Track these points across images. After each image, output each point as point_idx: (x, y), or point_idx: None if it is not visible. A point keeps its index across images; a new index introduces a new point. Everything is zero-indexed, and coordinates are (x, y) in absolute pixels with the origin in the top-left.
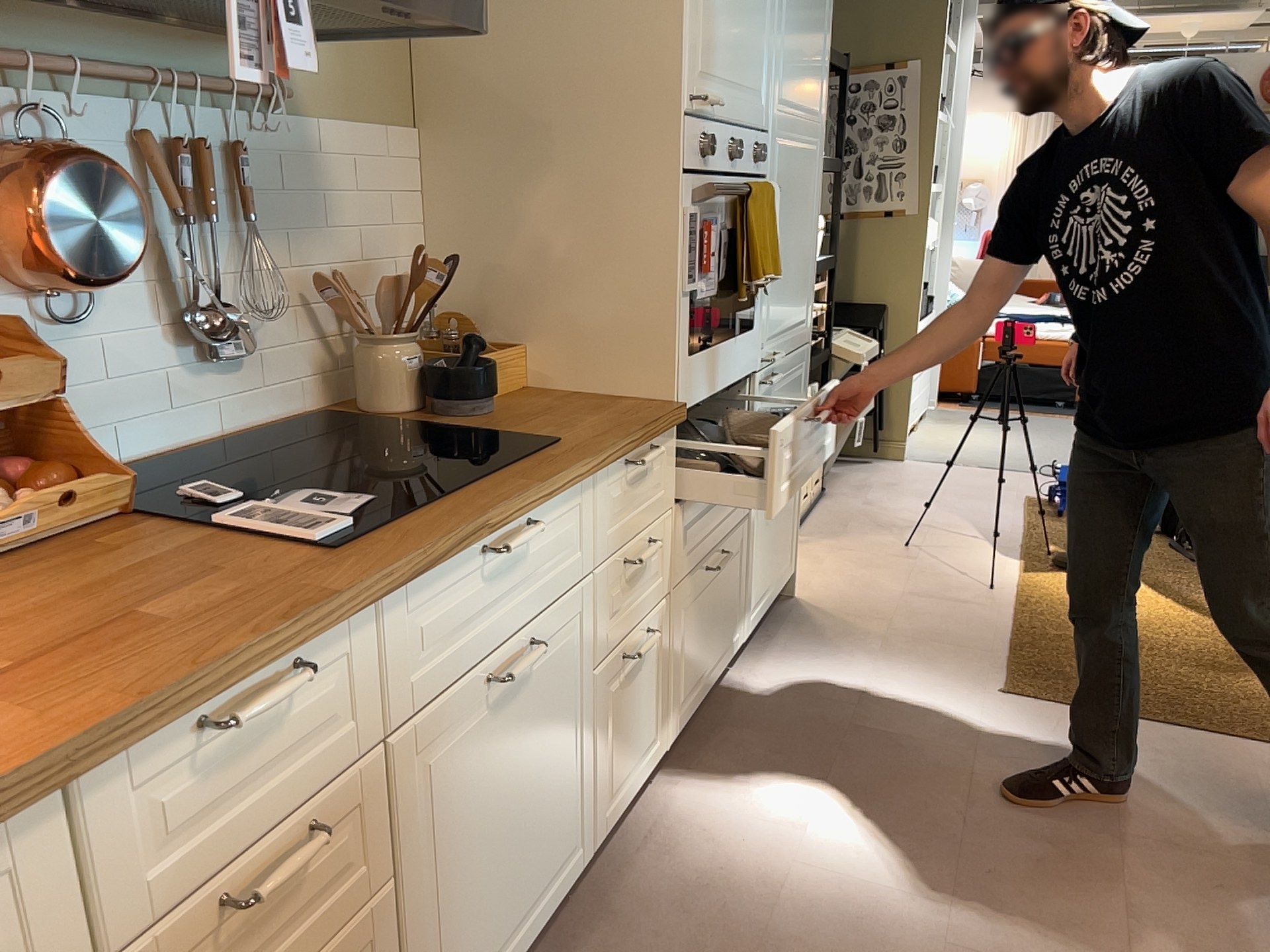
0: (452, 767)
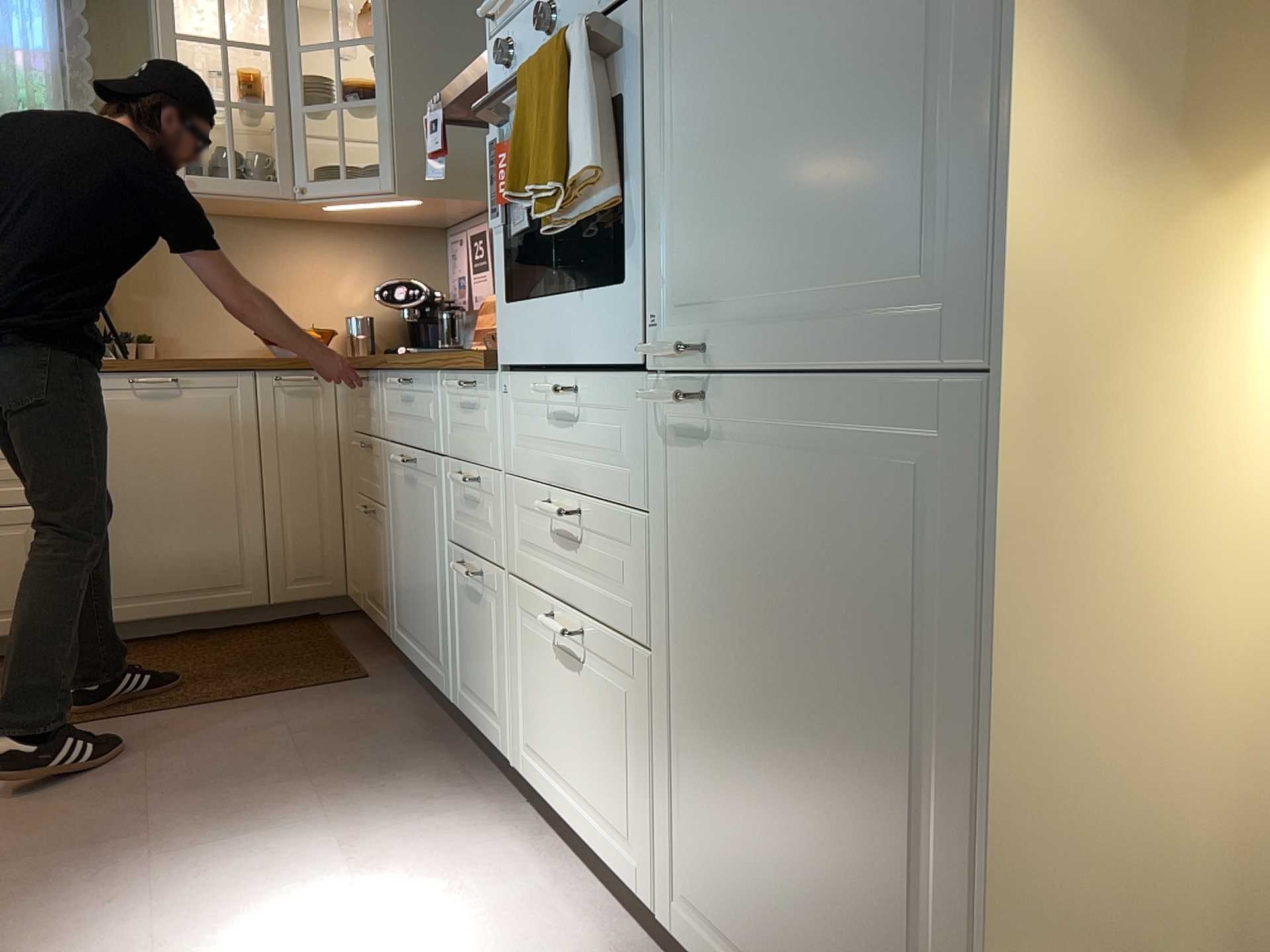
0: (396, 486)
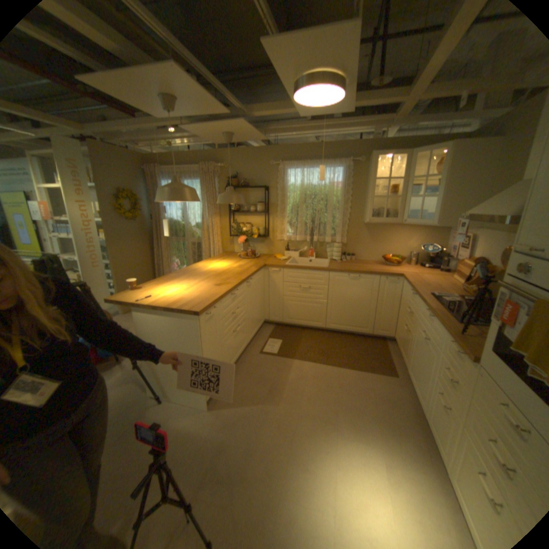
0: (419, 336)
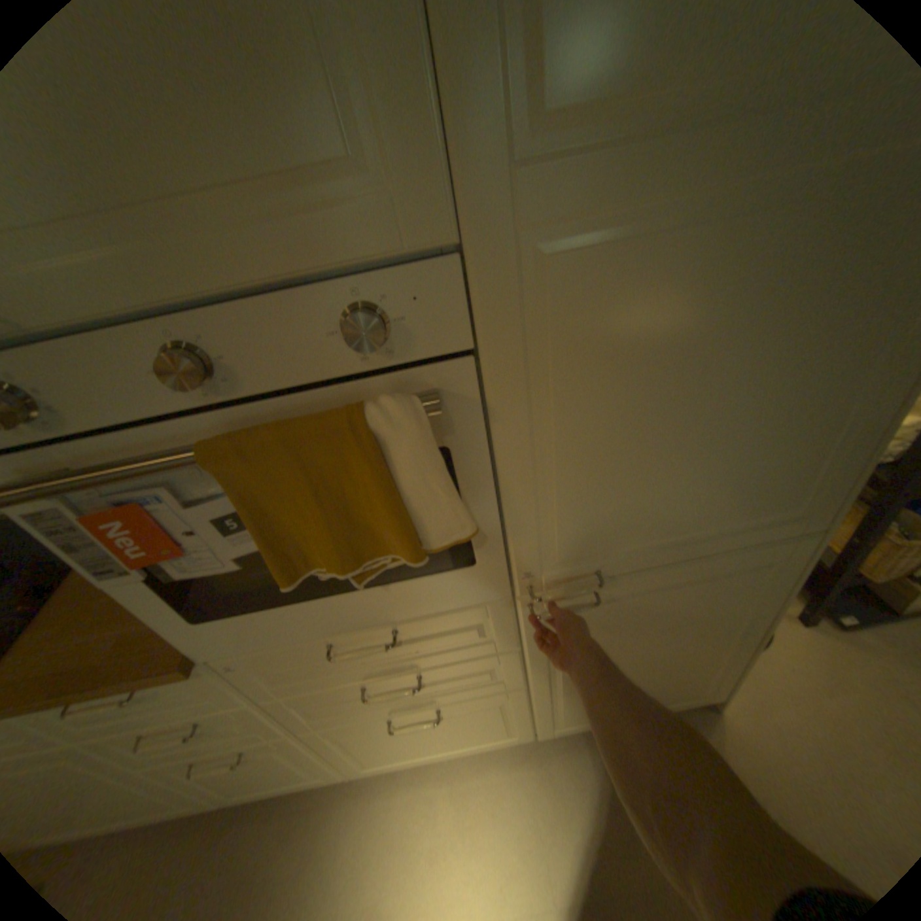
0: None
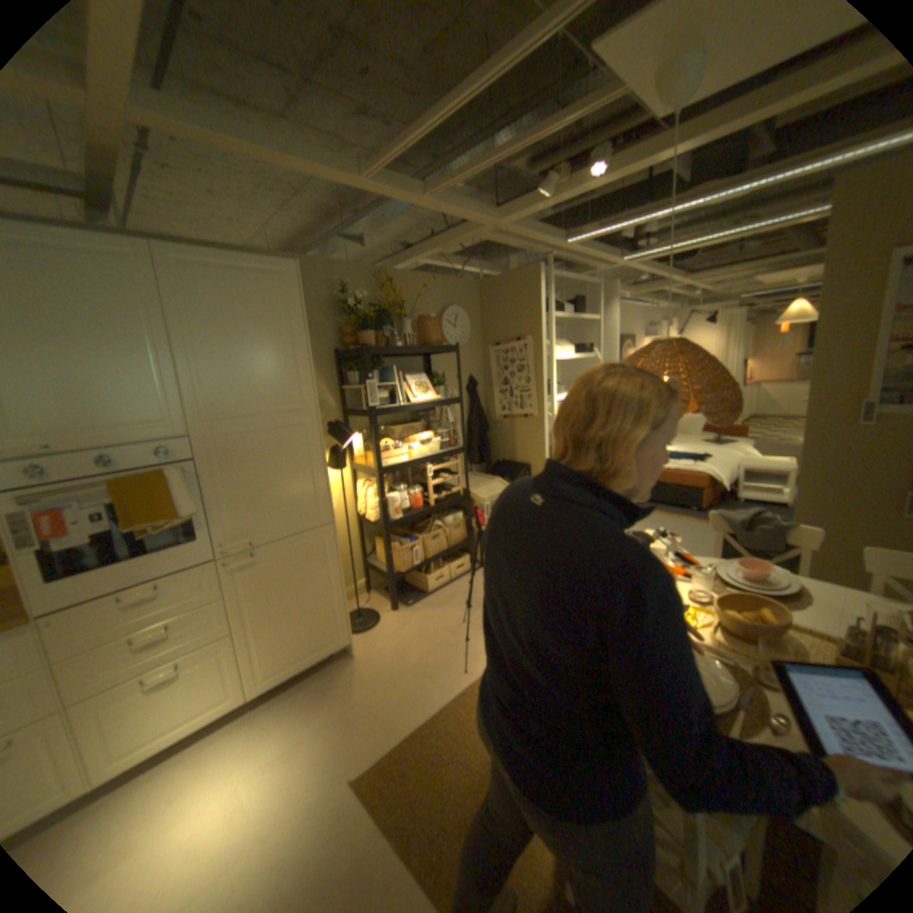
0: None
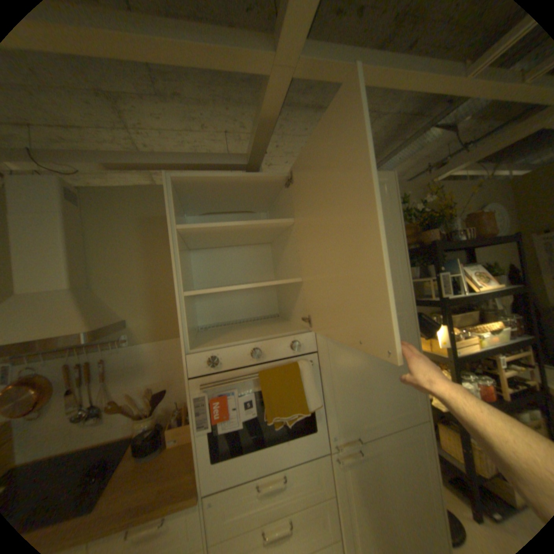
0: None
